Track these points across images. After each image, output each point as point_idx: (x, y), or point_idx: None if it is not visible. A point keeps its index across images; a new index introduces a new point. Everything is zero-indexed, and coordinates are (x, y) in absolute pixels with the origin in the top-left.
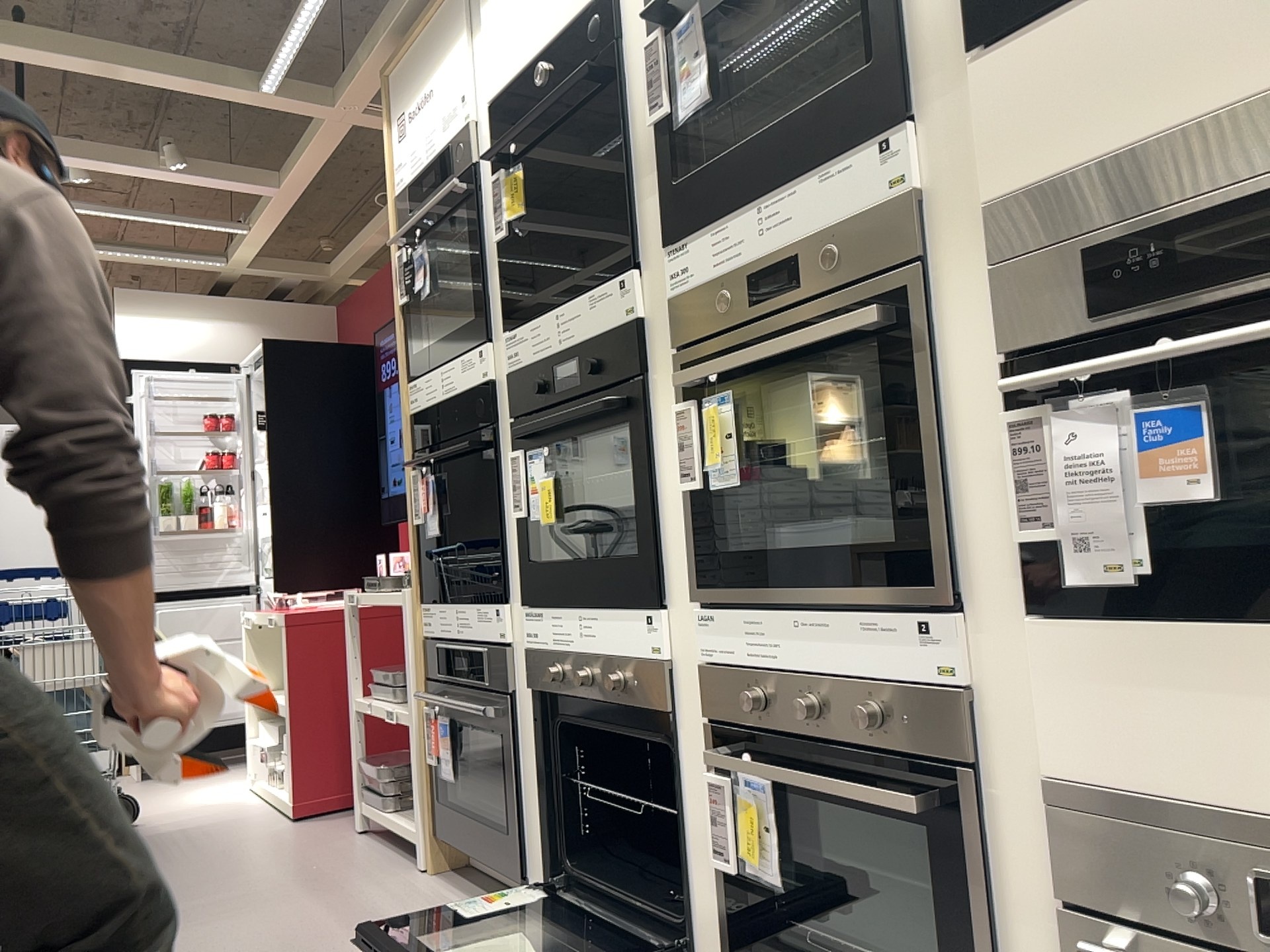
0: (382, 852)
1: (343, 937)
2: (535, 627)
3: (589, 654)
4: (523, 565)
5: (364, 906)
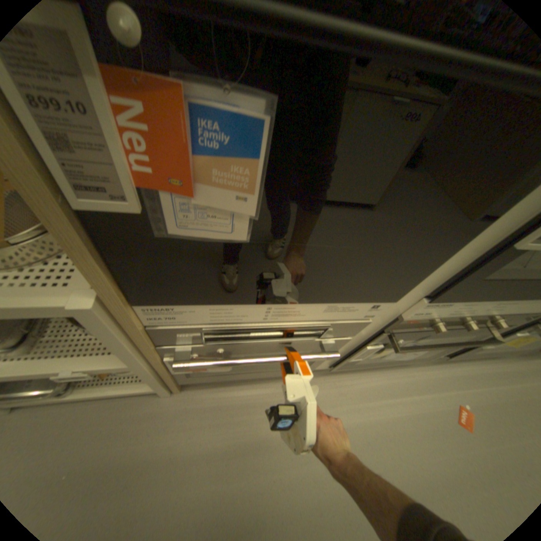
0: (89, 407)
1: (244, 481)
2: (438, 307)
3: (488, 314)
4: (469, 275)
5: (200, 453)
